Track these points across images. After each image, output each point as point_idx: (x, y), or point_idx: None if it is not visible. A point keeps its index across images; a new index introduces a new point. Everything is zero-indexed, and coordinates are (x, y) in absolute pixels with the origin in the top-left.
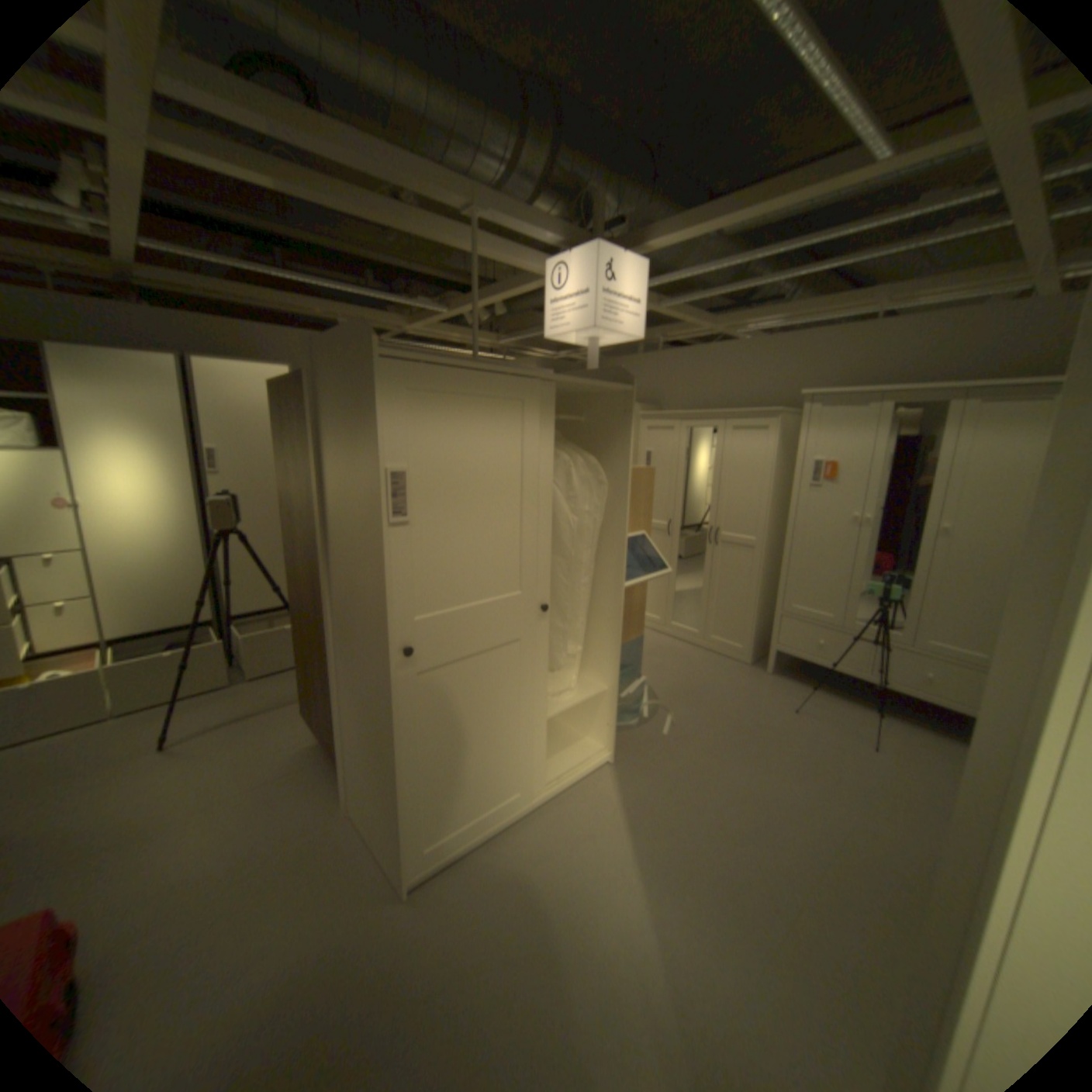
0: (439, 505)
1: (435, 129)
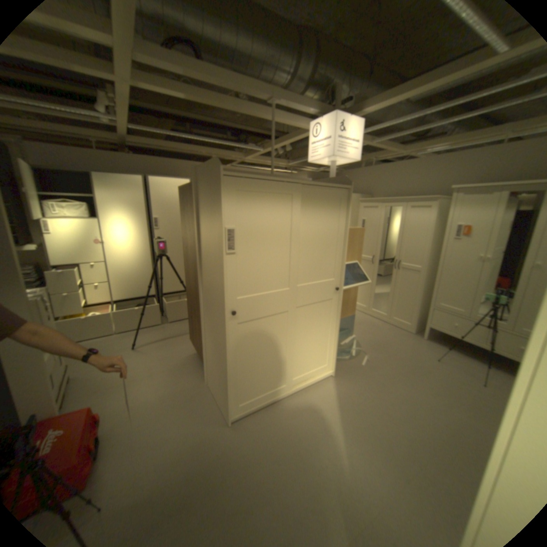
0: (250, 245)
1: (256, 61)
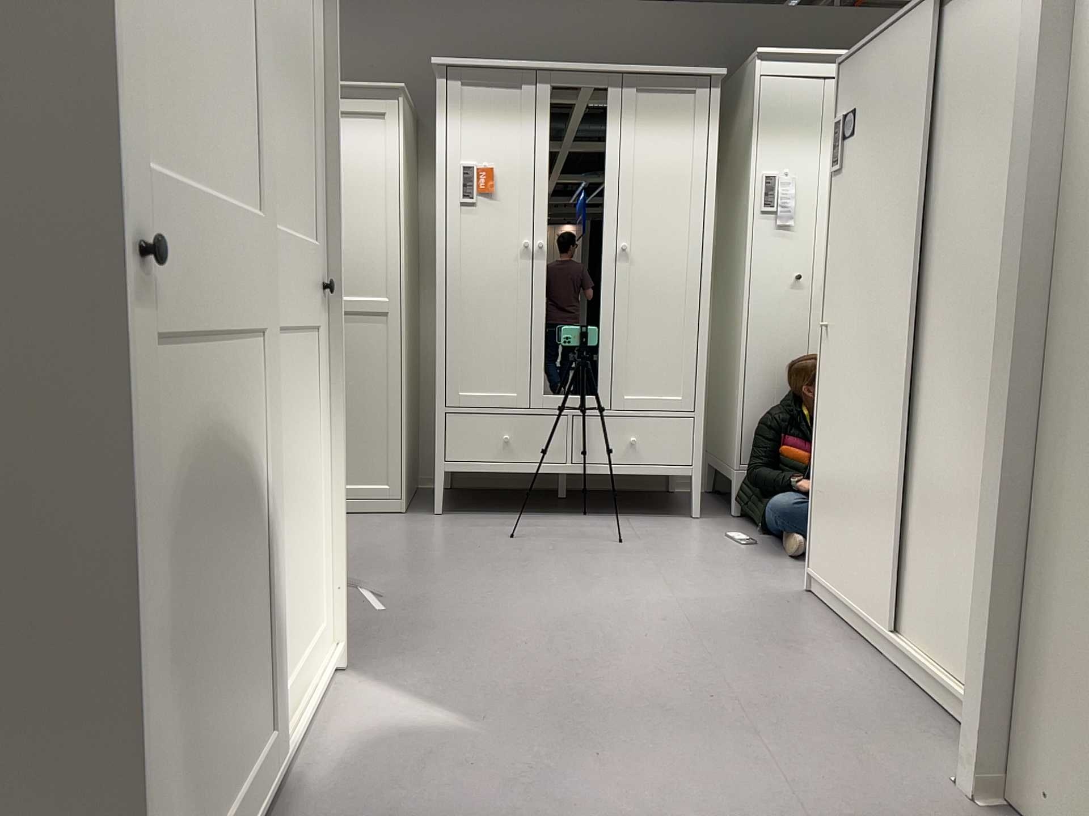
0: None
1: None
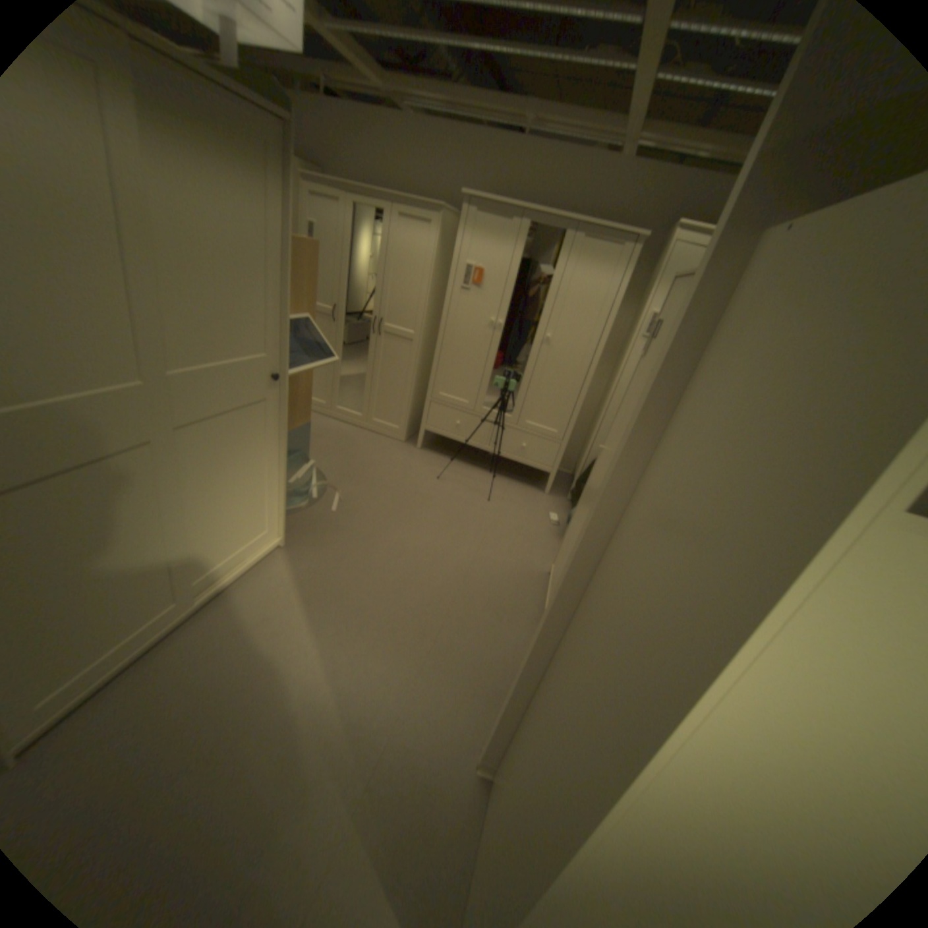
0: None
1: None
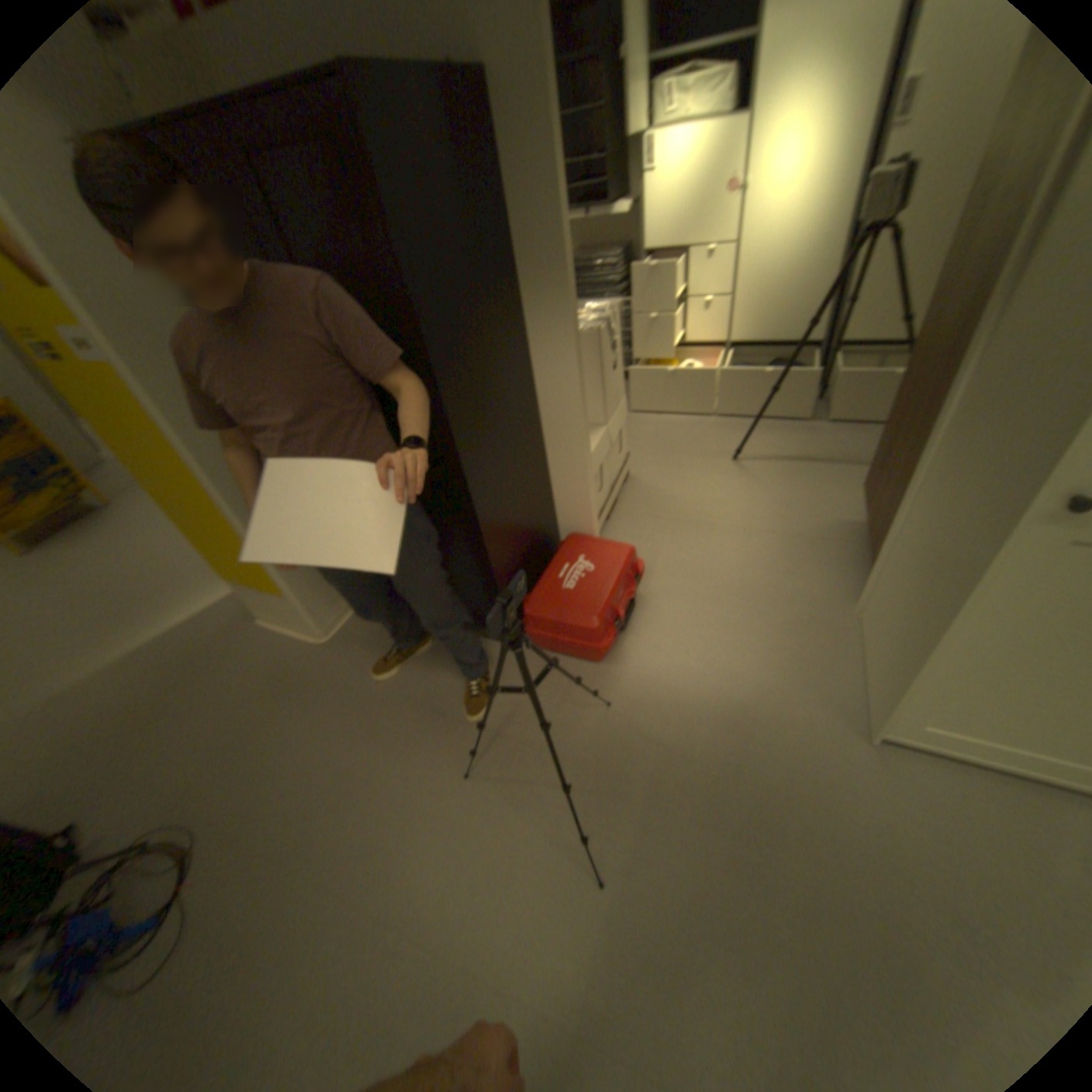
0: None
1: None
